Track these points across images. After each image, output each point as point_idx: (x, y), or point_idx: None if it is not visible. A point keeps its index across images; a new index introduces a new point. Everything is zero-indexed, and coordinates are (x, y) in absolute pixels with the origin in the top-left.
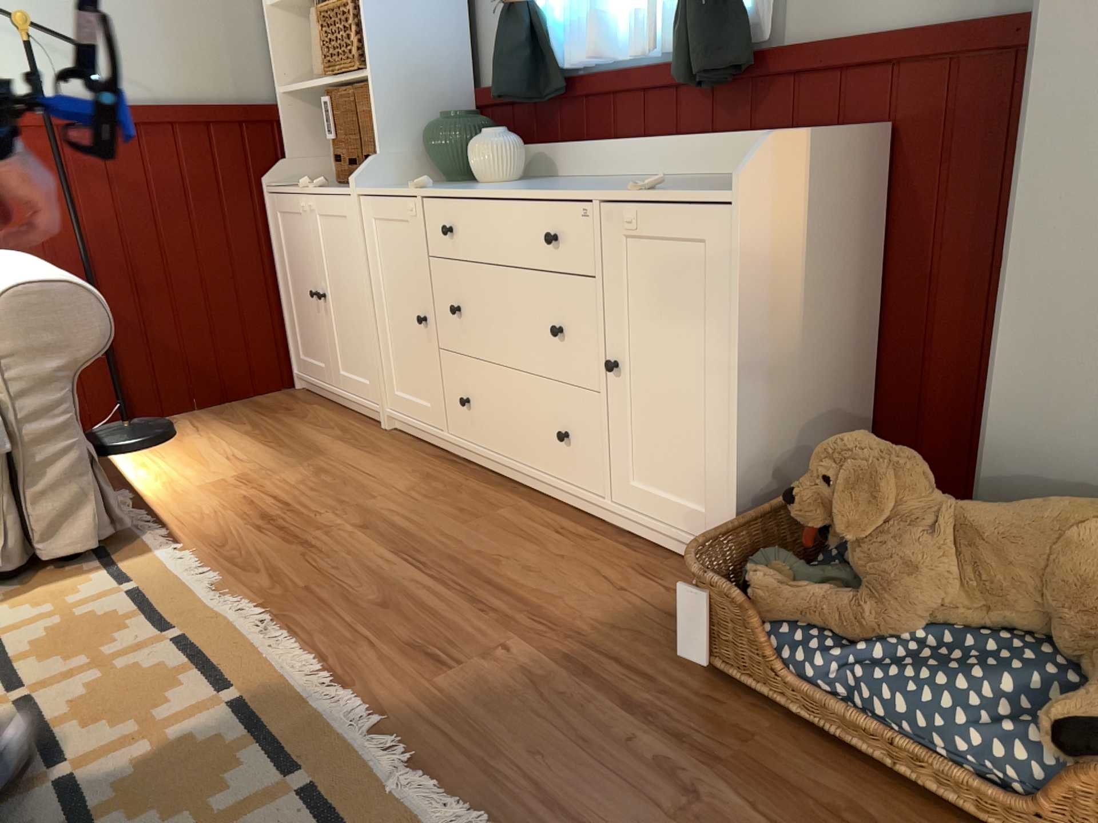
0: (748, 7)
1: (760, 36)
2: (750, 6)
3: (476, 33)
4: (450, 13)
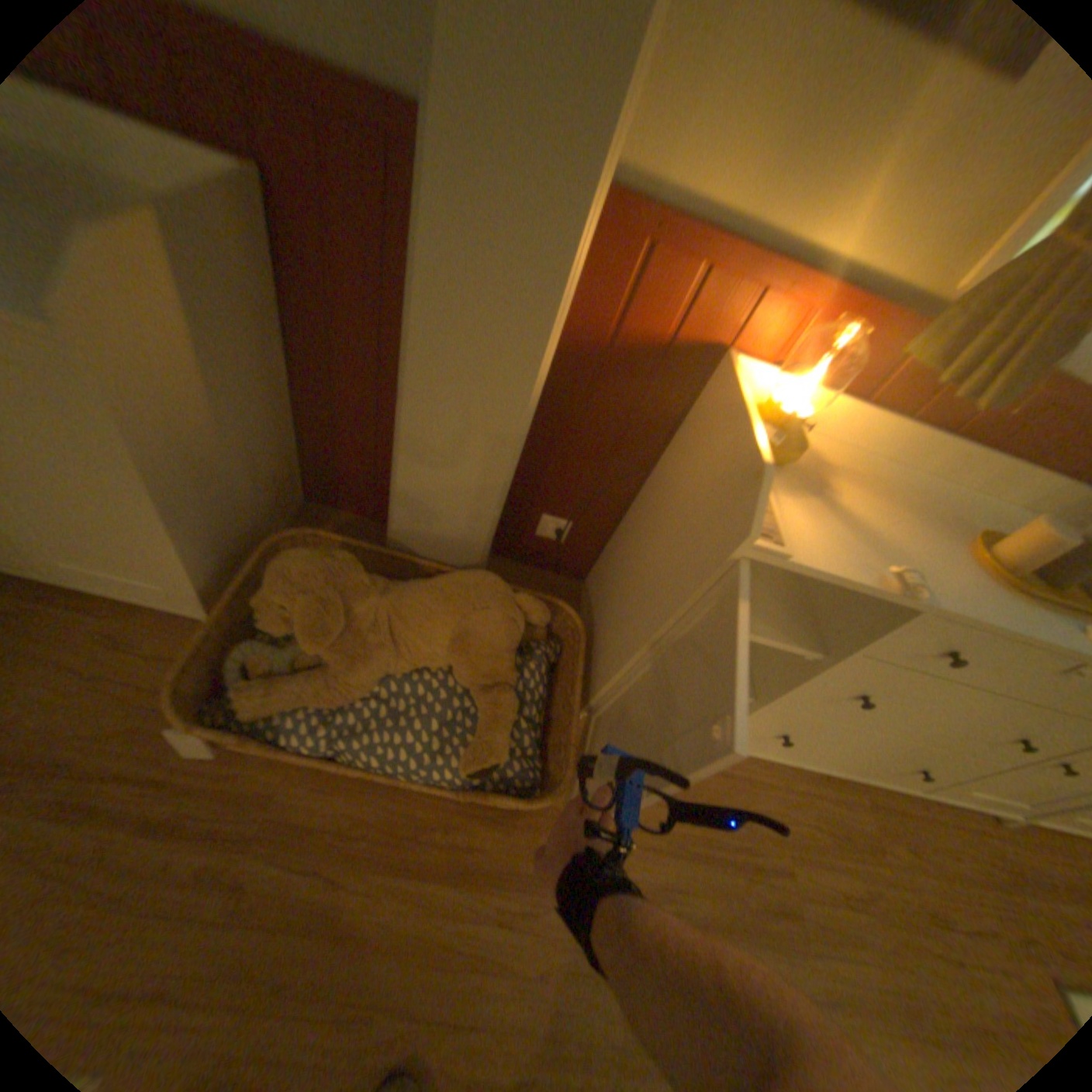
0: None
1: None
2: None
3: None
4: None
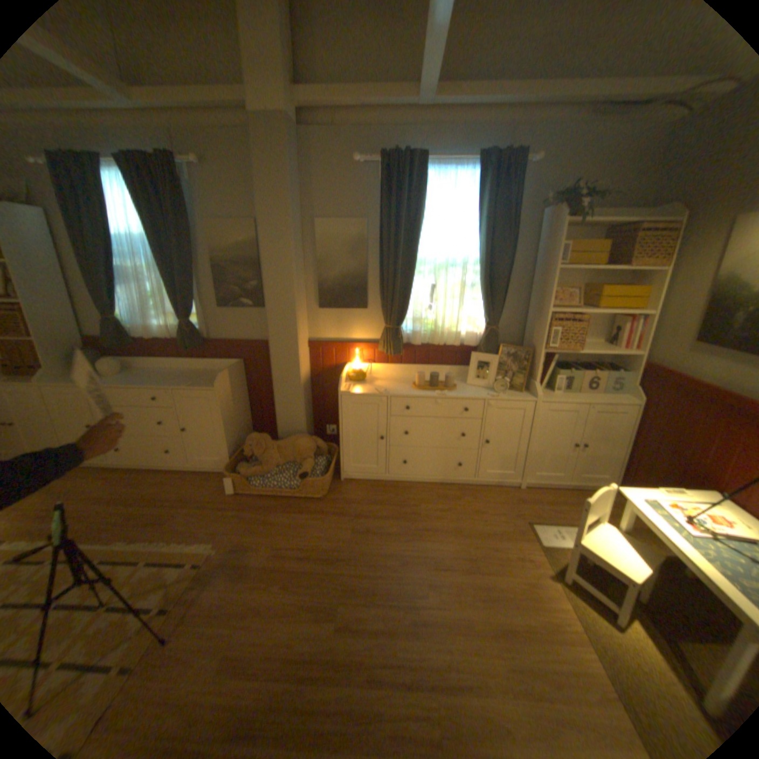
0: (198, 328)
1: (203, 336)
2: (198, 328)
3: (76, 316)
4: (64, 311)
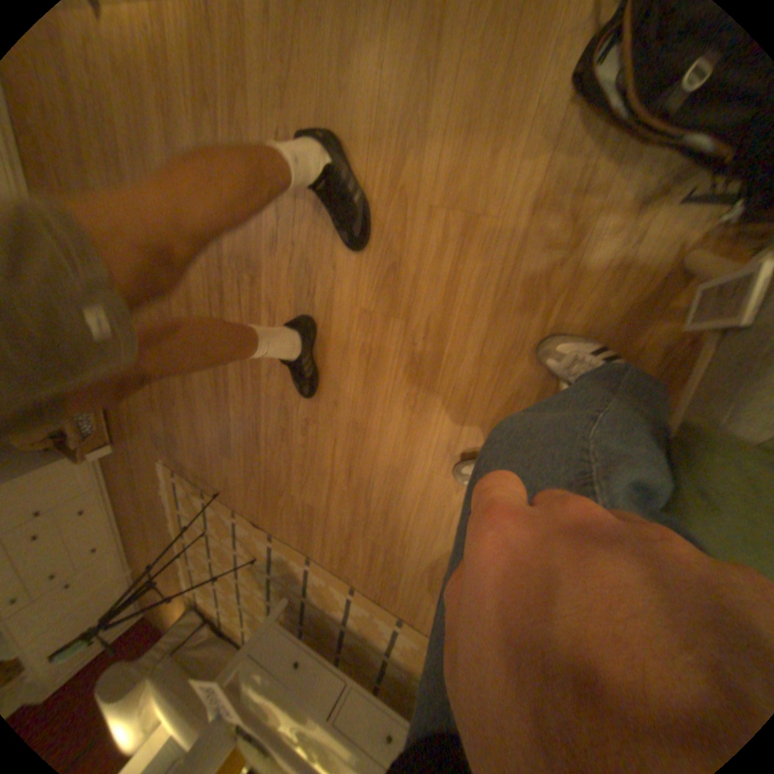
0: None
1: None
2: None
3: None
4: None
